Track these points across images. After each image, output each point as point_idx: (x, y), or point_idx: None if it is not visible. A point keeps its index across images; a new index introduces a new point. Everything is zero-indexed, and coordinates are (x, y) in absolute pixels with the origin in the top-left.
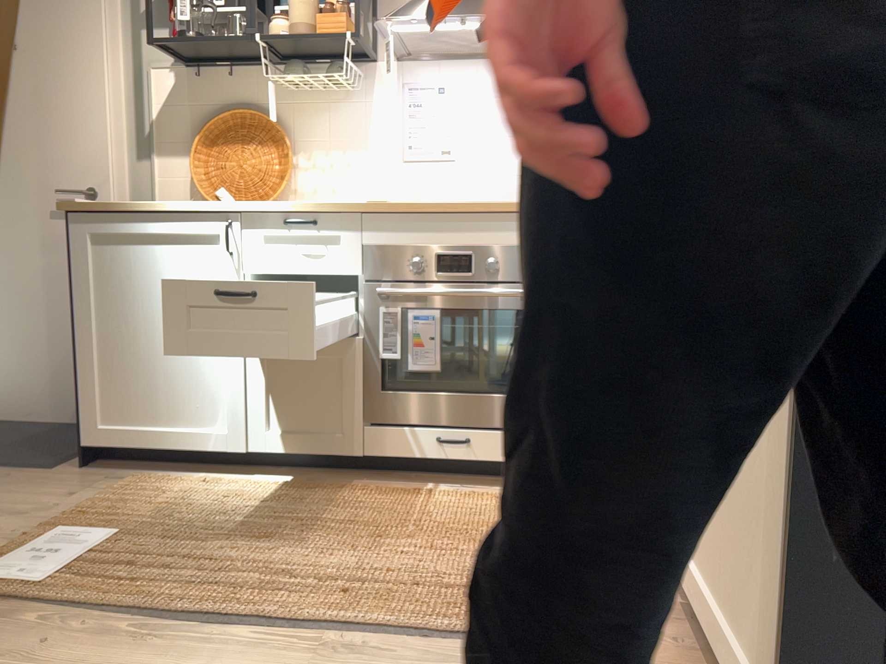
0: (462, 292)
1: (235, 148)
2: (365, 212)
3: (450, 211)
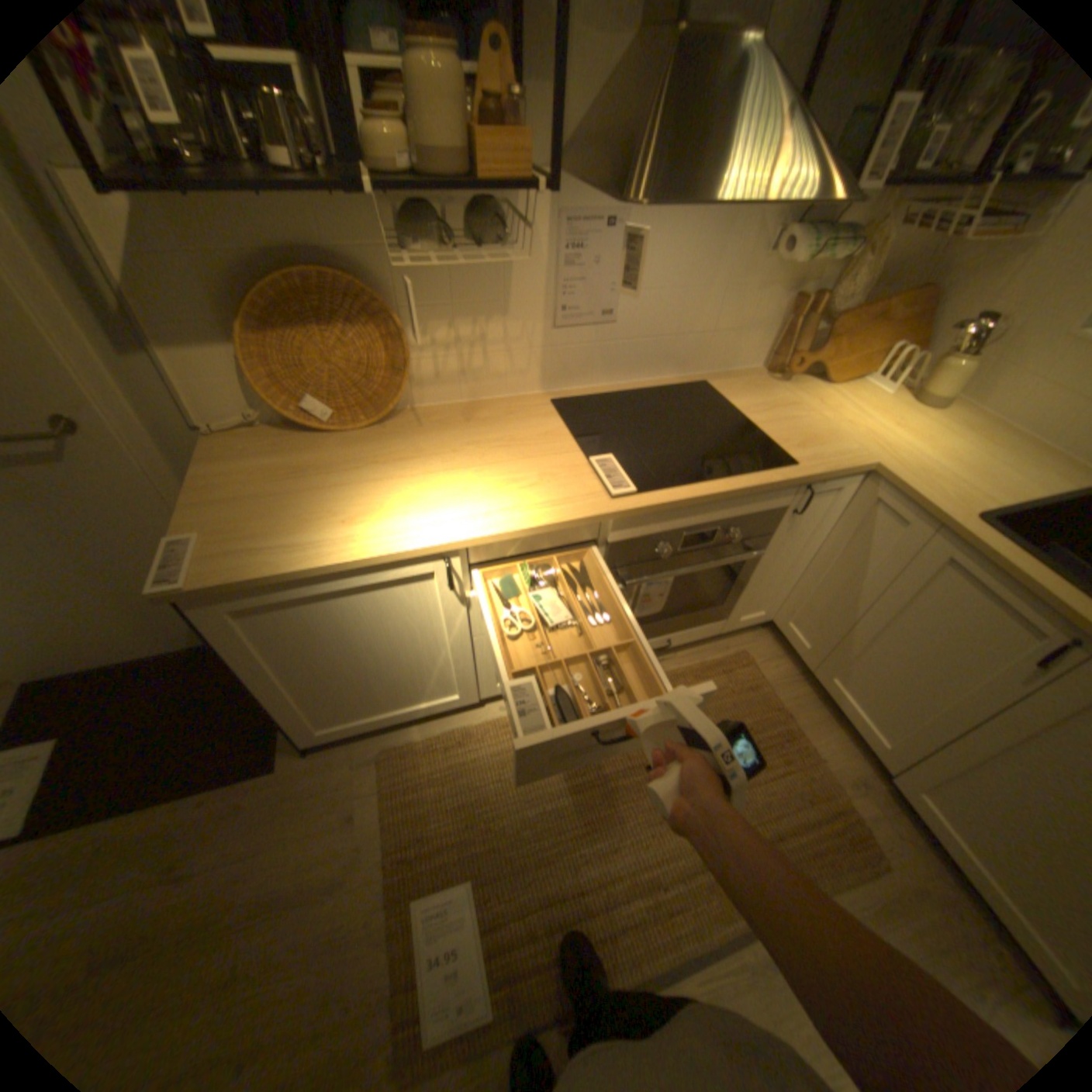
0: (704, 565)
1: (309, 329)
2: (619, 515)
3: (709, 499)
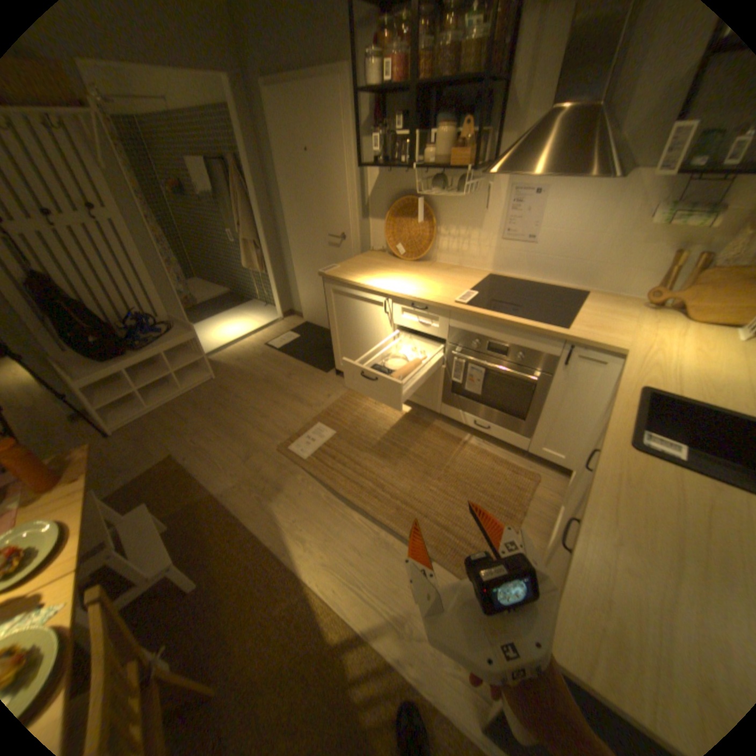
0: (495, 367)
1: (406, 220)
2: (451, 310)
3: (498, 322)
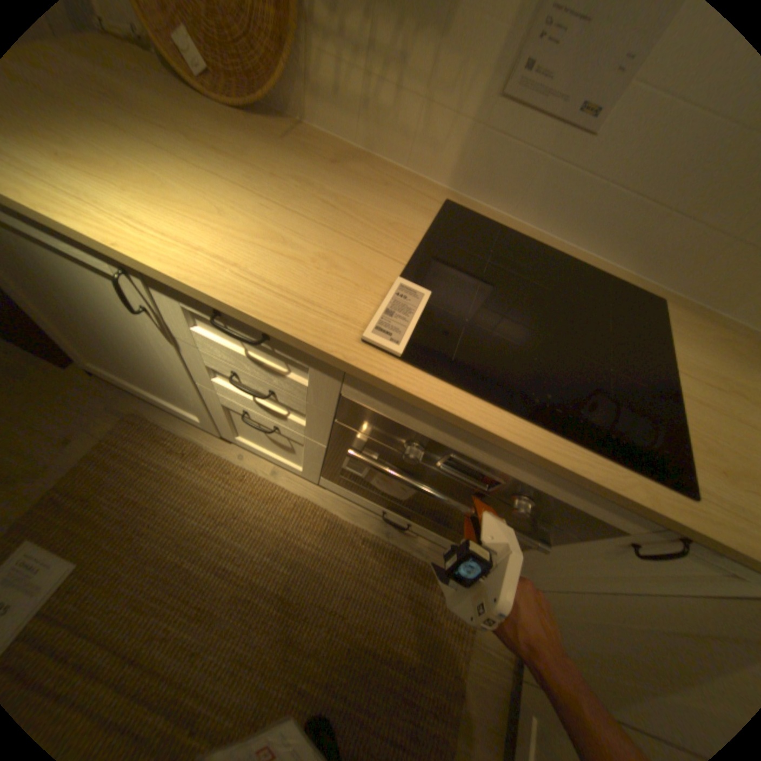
0: (459, 508)
1: None
2: (353, 371)
3: (505, 445)
